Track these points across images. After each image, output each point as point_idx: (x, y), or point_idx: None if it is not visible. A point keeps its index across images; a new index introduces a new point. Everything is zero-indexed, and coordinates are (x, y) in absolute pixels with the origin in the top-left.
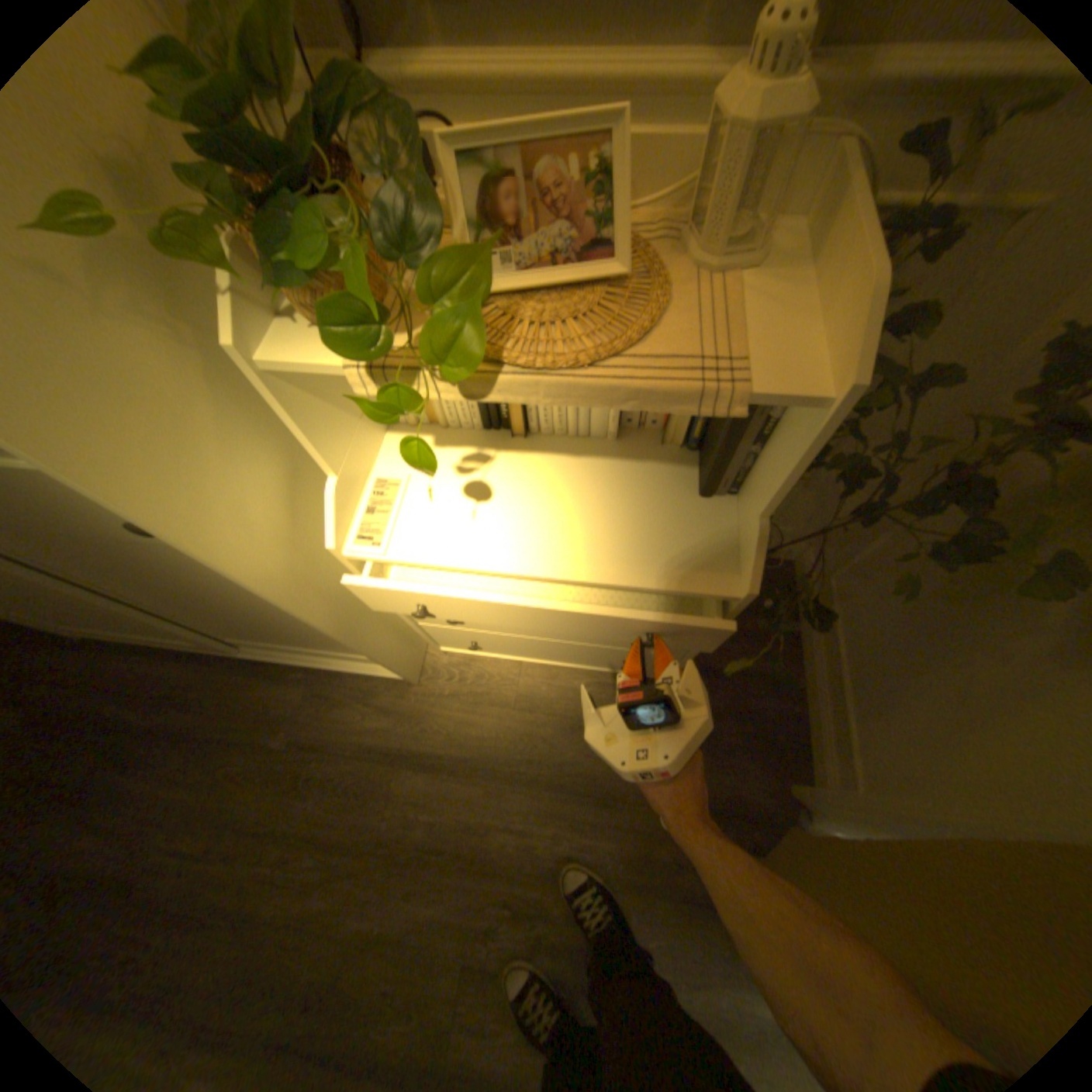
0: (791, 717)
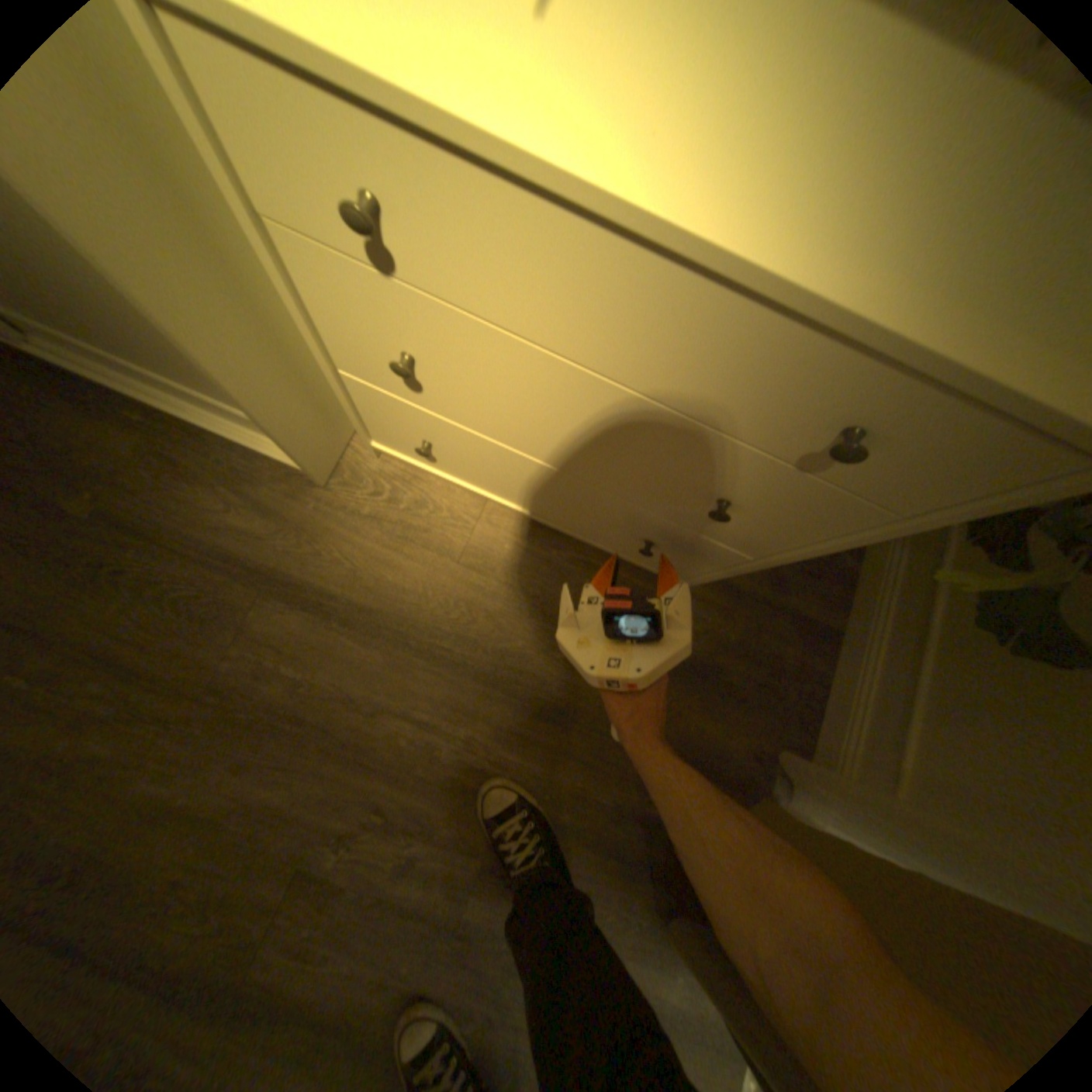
0: (813, 675)
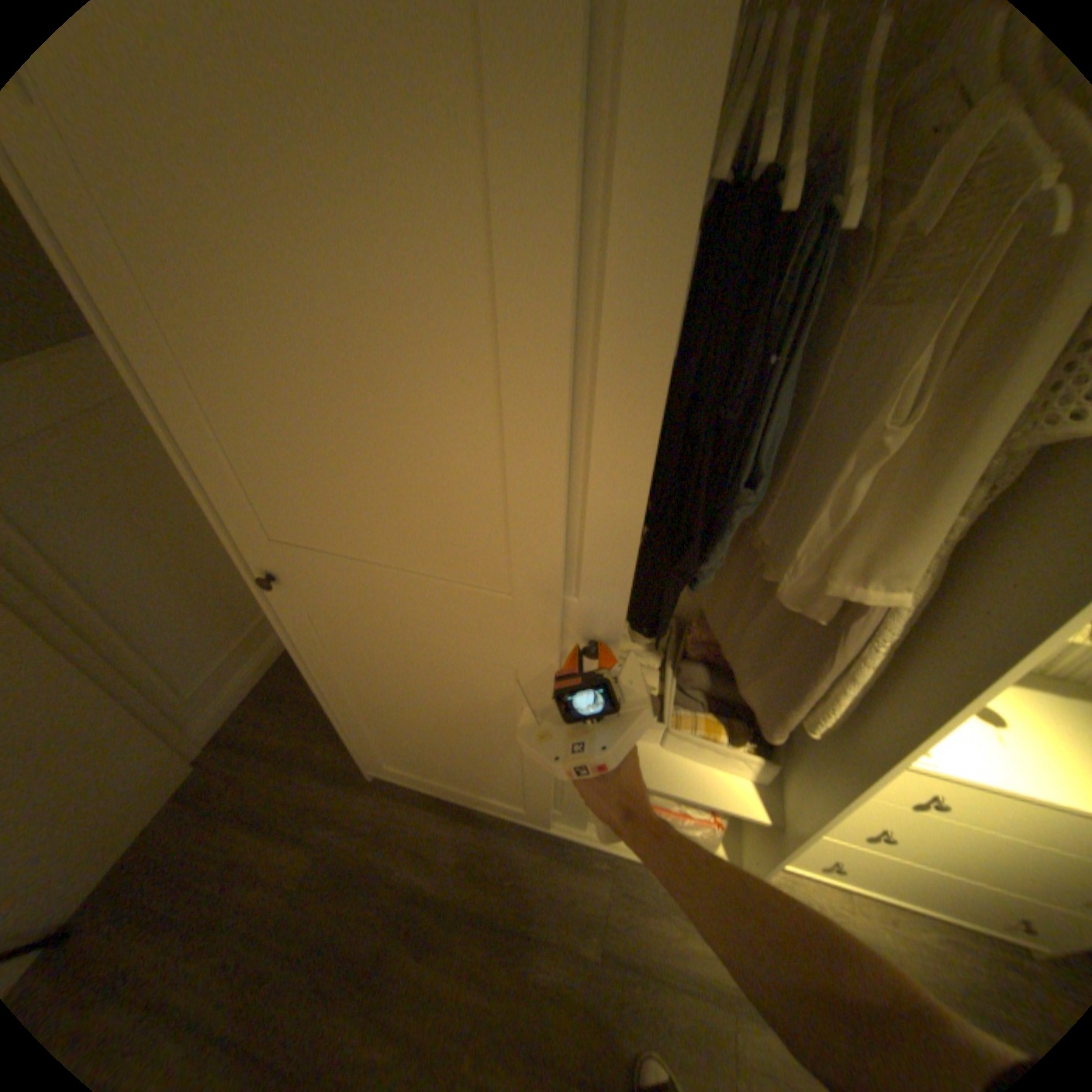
0: None
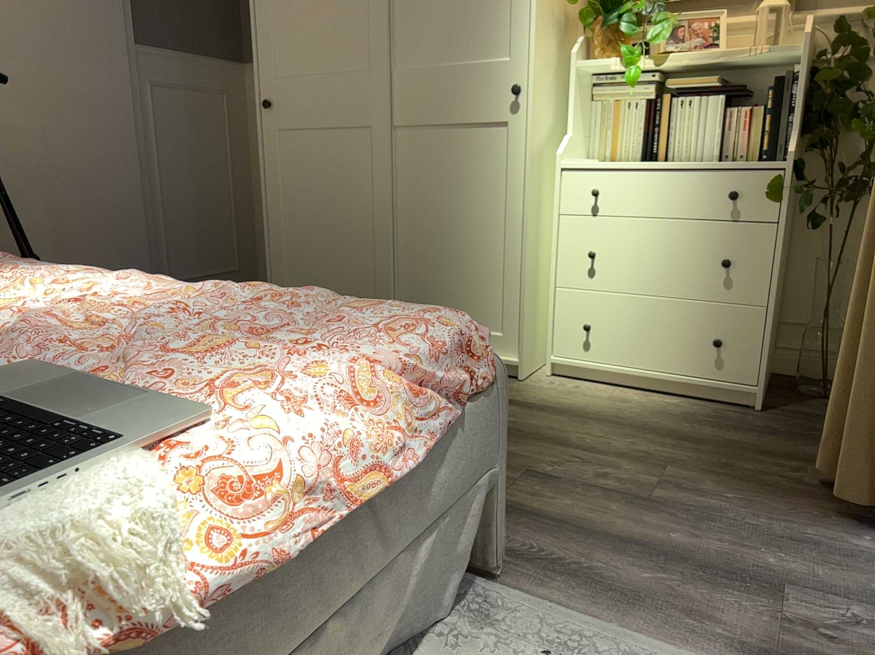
0: None
